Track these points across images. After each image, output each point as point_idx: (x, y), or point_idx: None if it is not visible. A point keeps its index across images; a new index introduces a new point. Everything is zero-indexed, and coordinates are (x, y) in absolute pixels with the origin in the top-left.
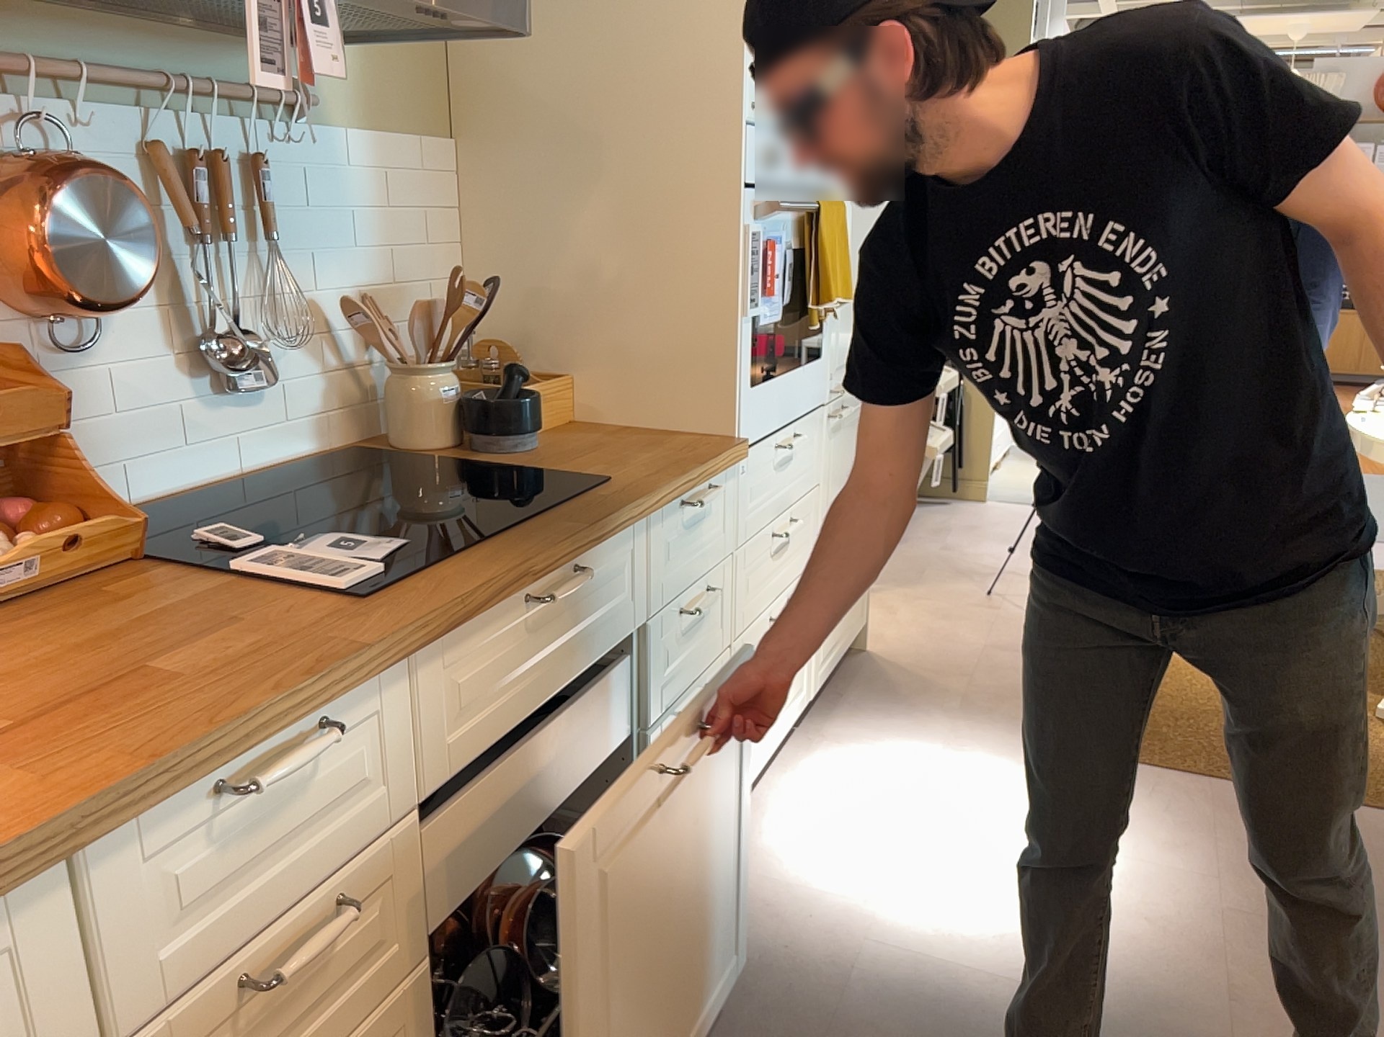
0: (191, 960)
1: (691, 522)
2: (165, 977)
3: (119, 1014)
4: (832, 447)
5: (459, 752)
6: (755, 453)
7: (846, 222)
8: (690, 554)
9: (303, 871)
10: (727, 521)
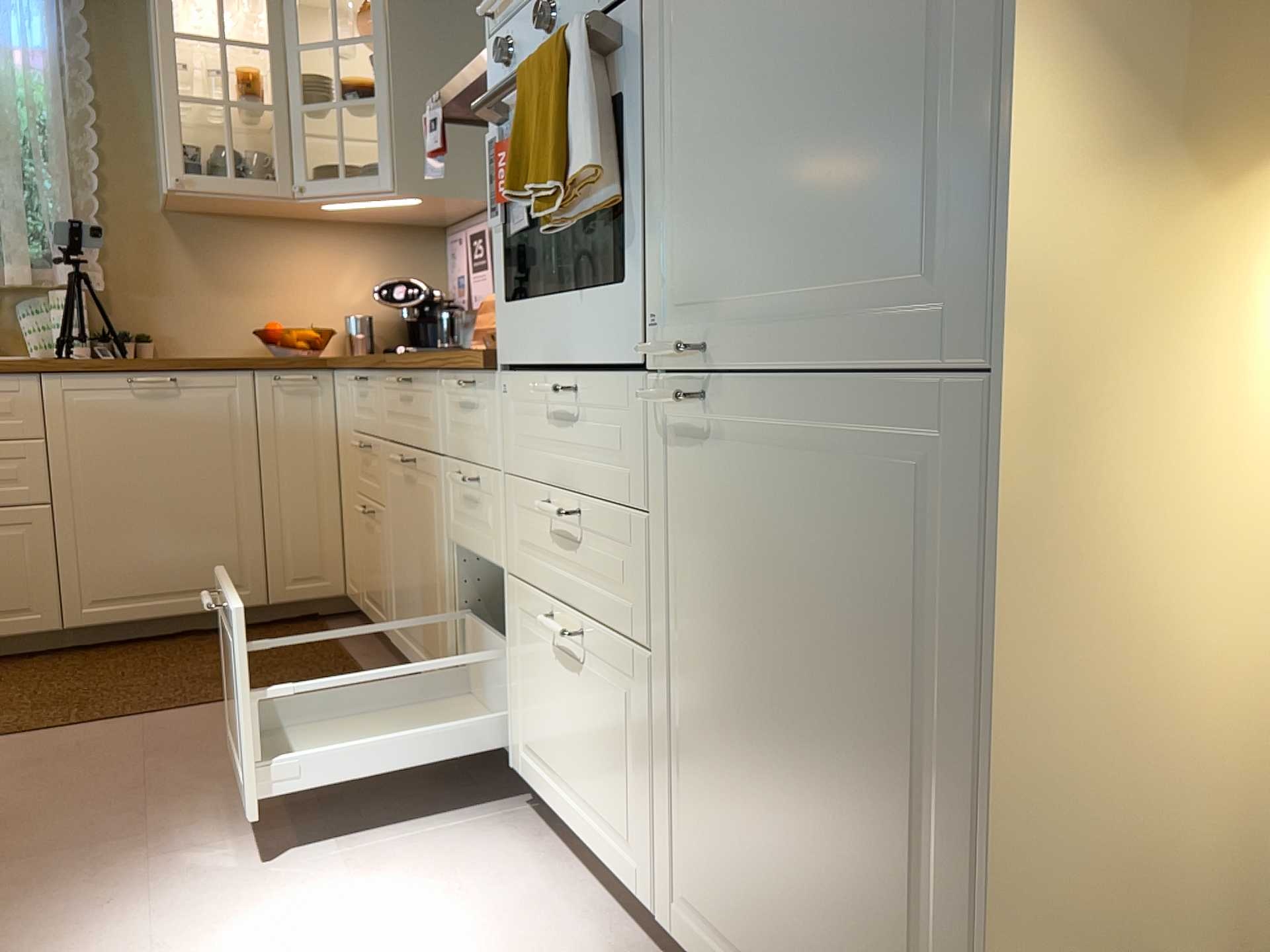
0: (357, 422)
1: (461, 403)
2: (355, 422)
3: (353, 421)
4: (682, 467)
5: (387, 429)
6: (522, 382)
7: (572, 55)
8: (467, 433)
9: (367, 424)
10: (493, 432)
